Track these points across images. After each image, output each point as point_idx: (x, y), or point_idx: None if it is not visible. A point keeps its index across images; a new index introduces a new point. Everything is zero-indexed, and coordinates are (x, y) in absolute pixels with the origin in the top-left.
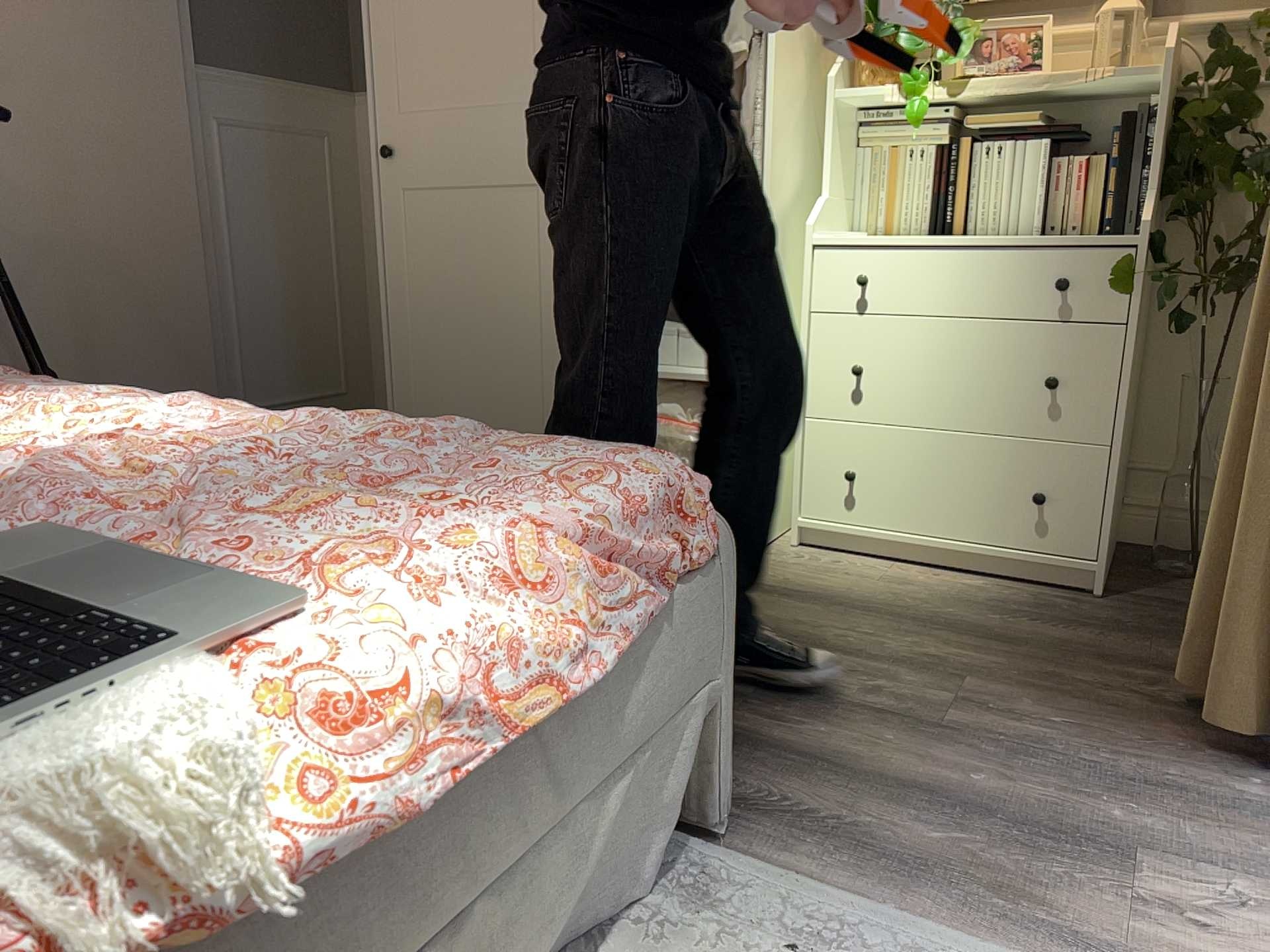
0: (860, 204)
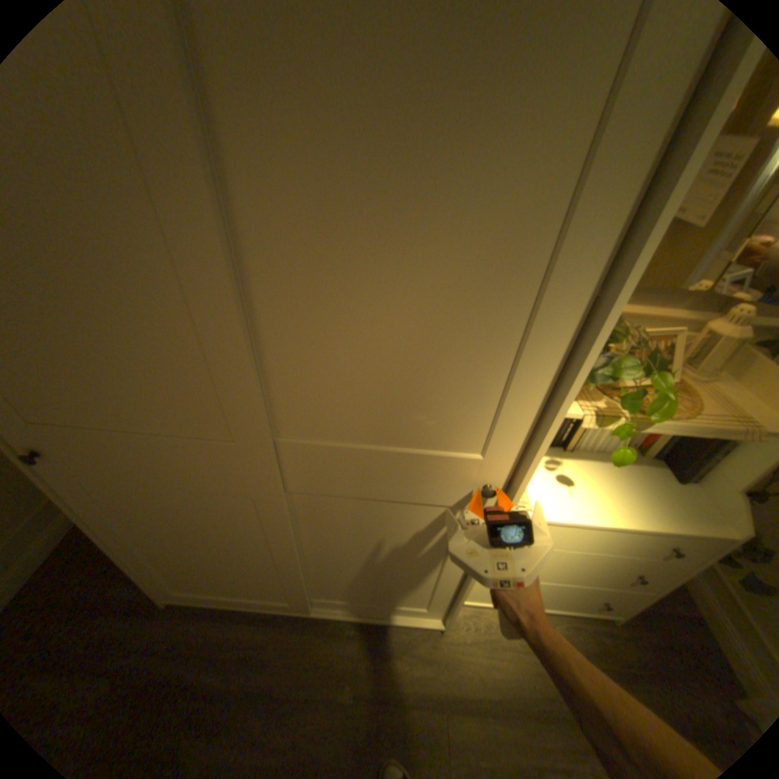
0: None
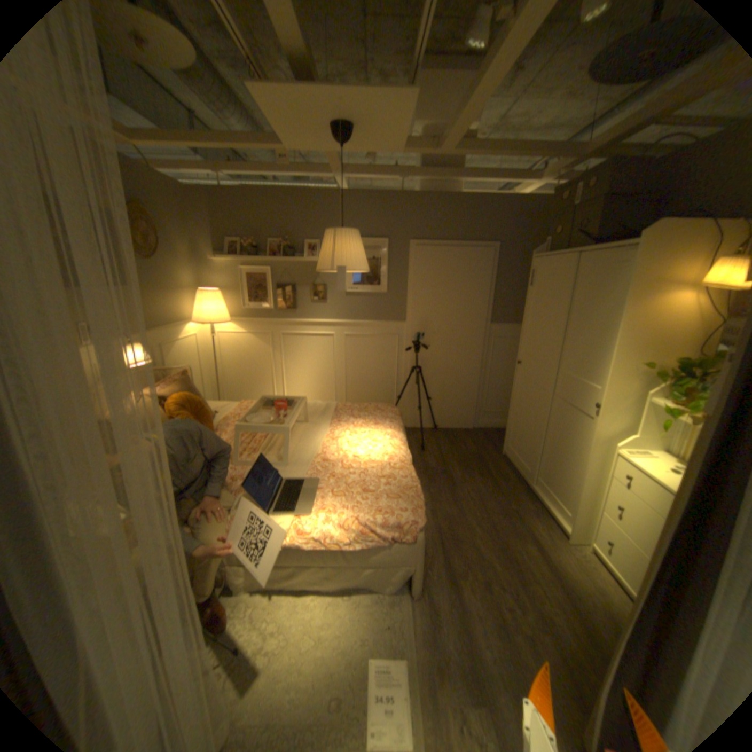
0: (675, 441)
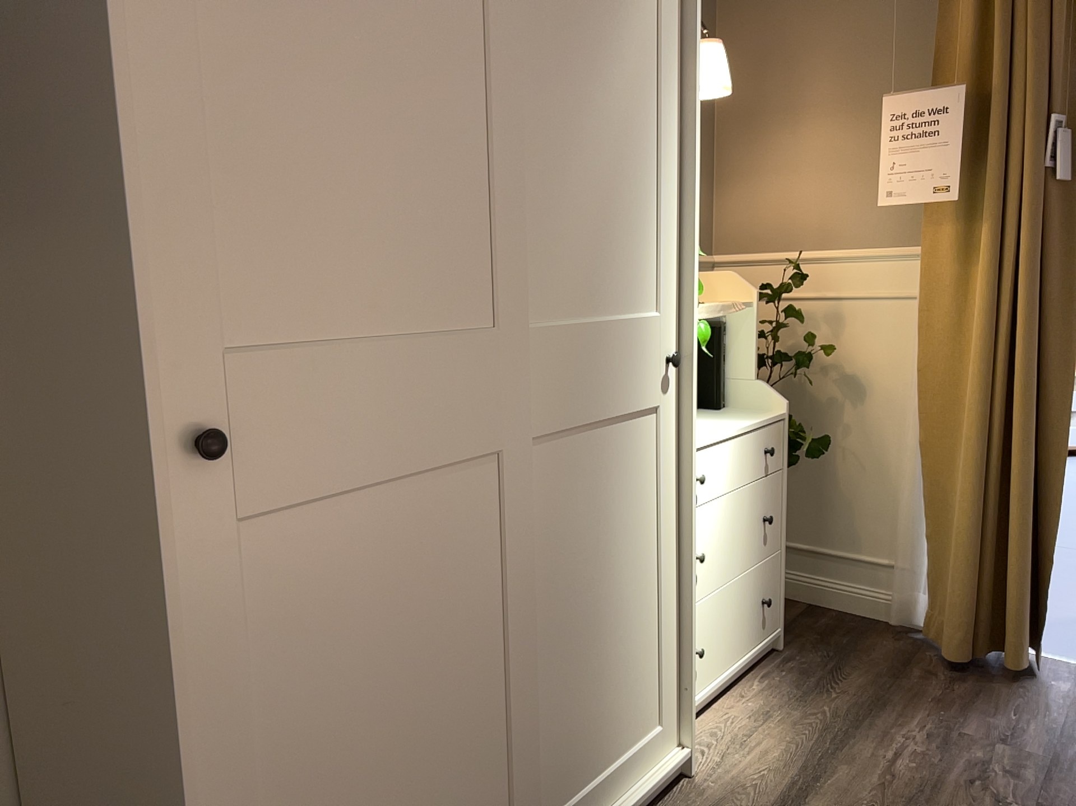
0: None
